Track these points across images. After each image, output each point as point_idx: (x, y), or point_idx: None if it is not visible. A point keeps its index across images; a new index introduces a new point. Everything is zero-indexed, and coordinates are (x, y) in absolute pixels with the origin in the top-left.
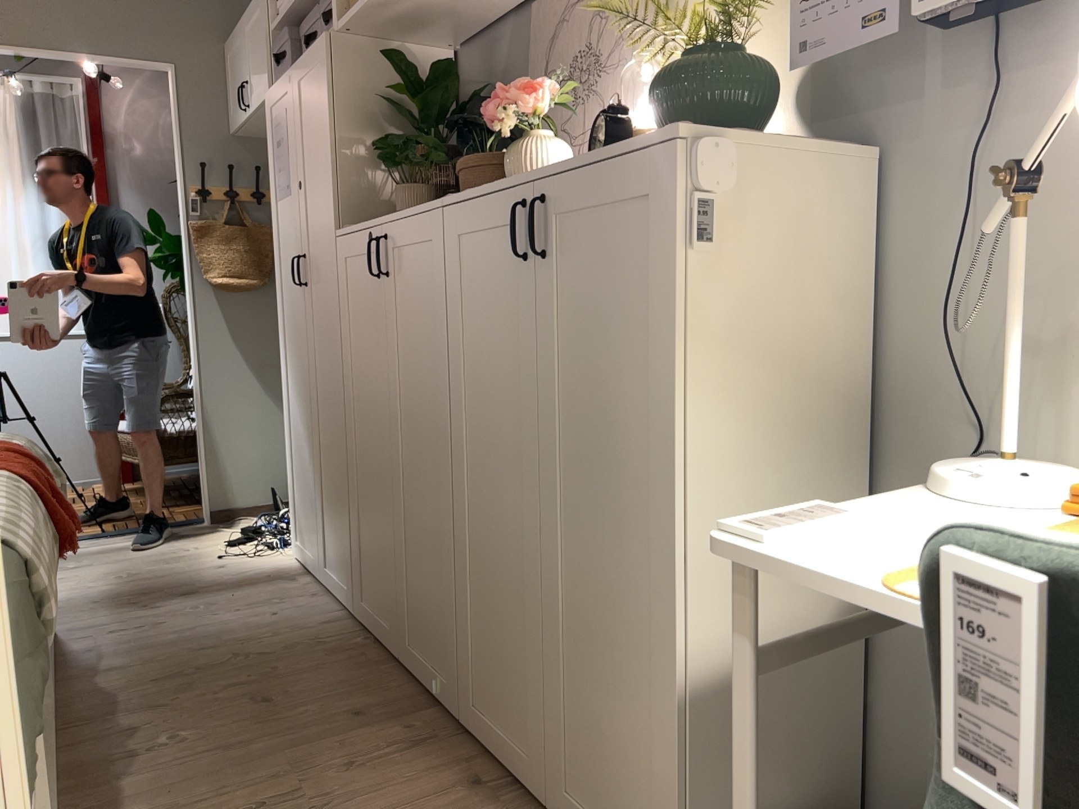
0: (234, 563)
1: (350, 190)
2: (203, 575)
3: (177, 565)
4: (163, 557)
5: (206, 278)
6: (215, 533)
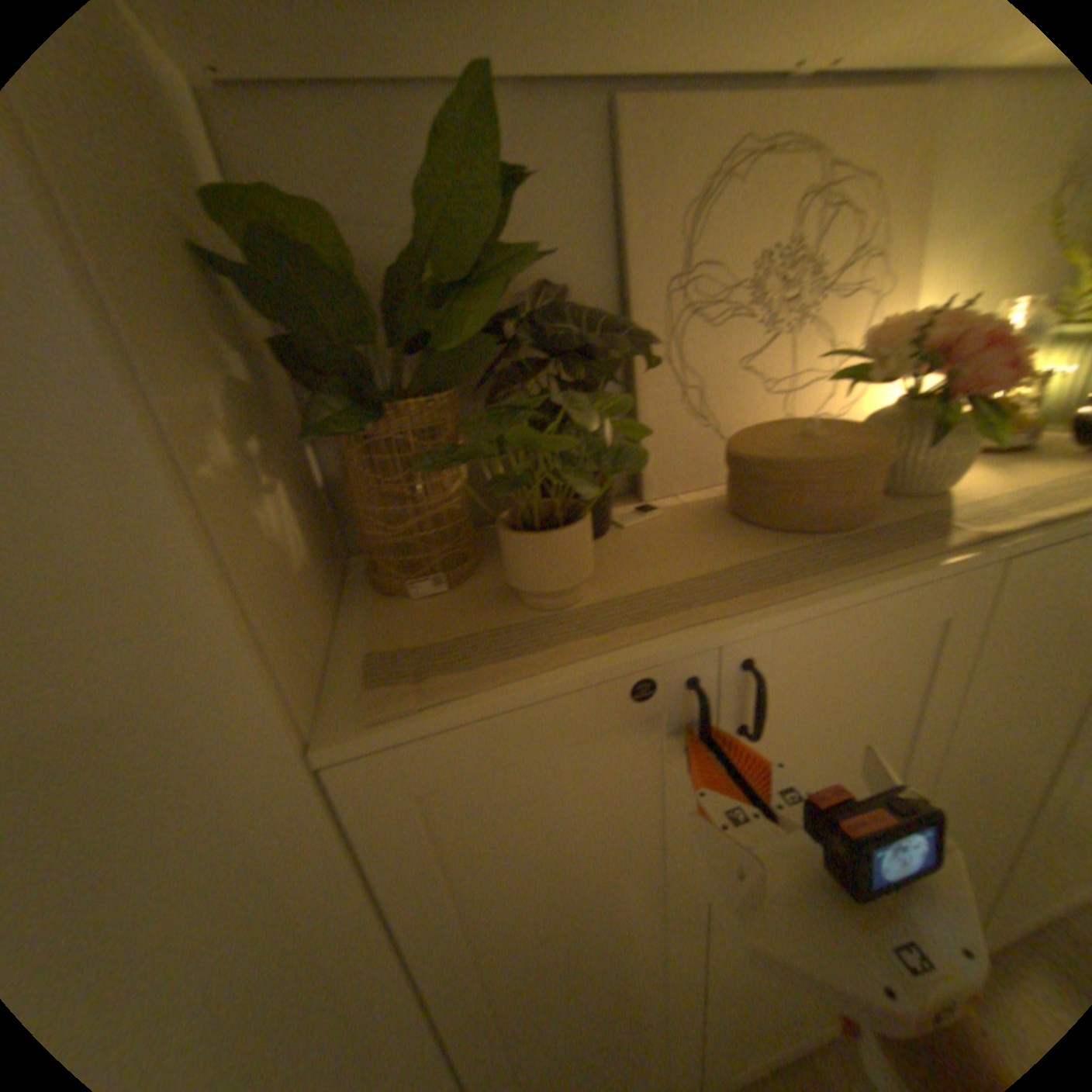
0: None
1: (267, 595)
2: None
3: None
4: None
5: None
6: None
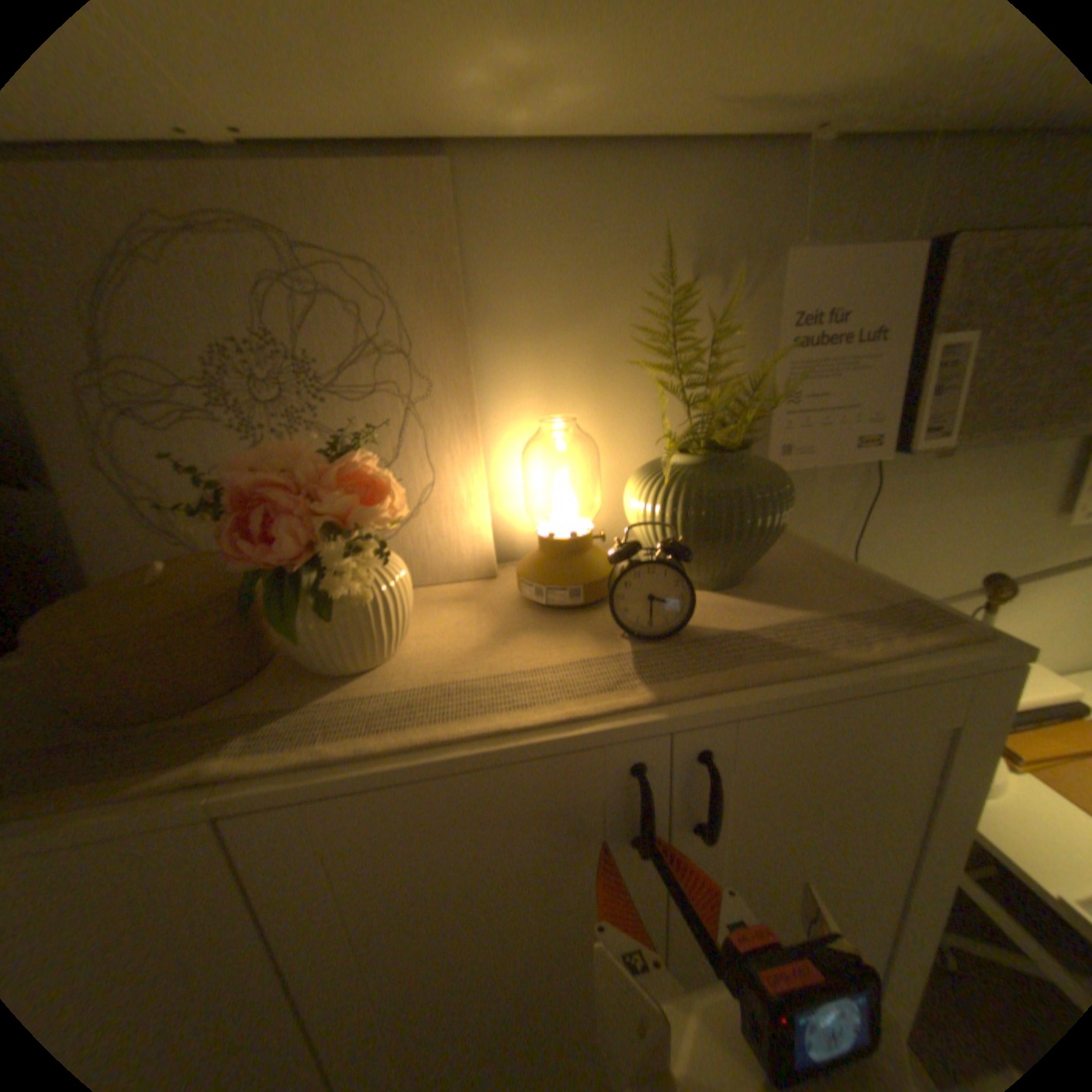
0: None
1: None
2: None
3: None
4: None
5: None
6: None
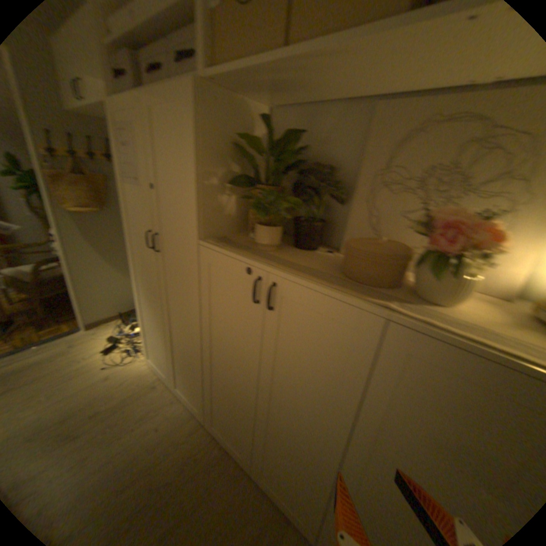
0: (111, 375)
1: (207, 210)
2: (96, 391)
3: (76, 381)
4: (63, 373)
5: (62, 206)
6: (89, 342)
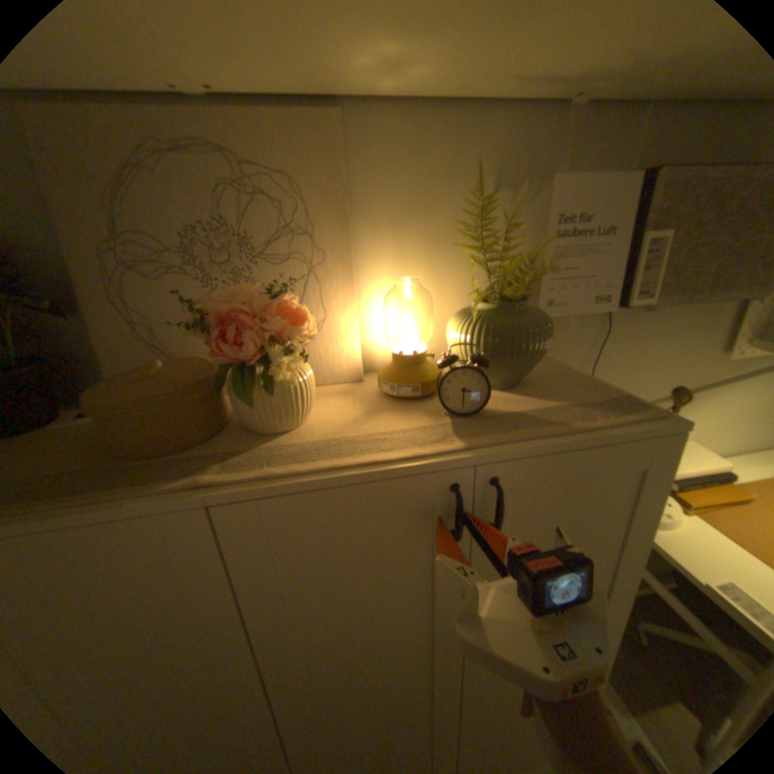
0: None
1: None
2: None
3: None
4: None
5: None
6: None
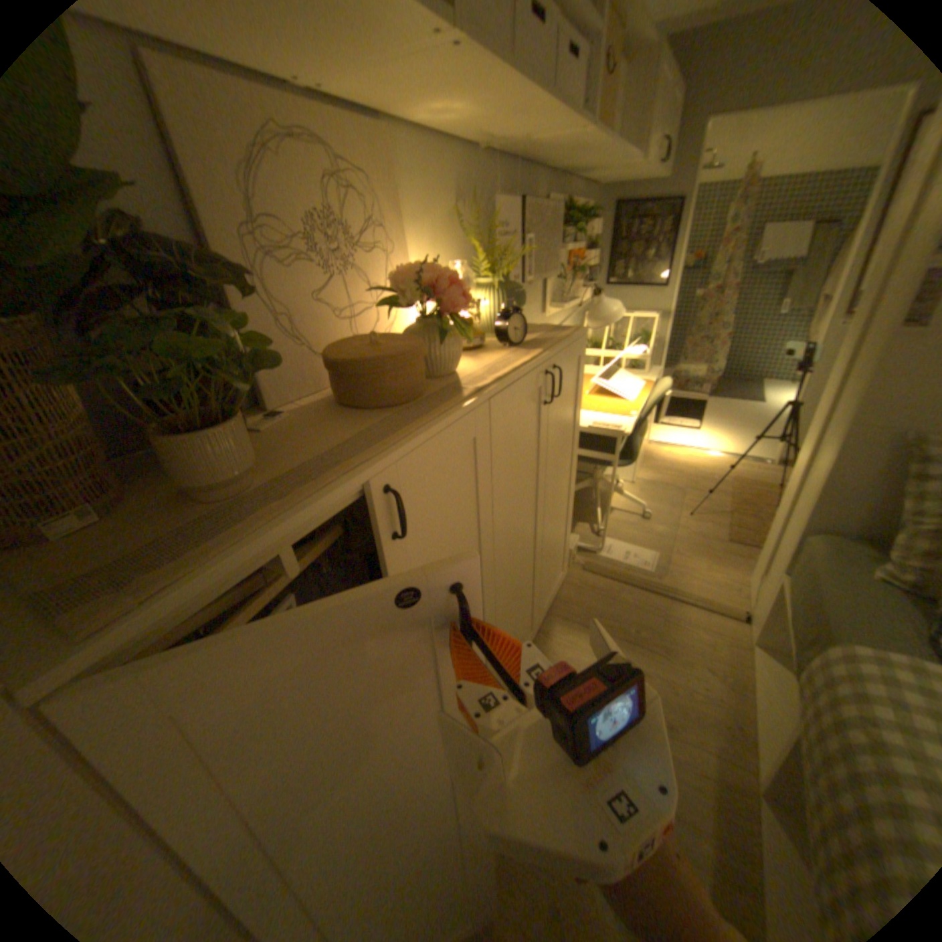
0: None
1: None
2: None
3: None
4: None
5: None
6: None
